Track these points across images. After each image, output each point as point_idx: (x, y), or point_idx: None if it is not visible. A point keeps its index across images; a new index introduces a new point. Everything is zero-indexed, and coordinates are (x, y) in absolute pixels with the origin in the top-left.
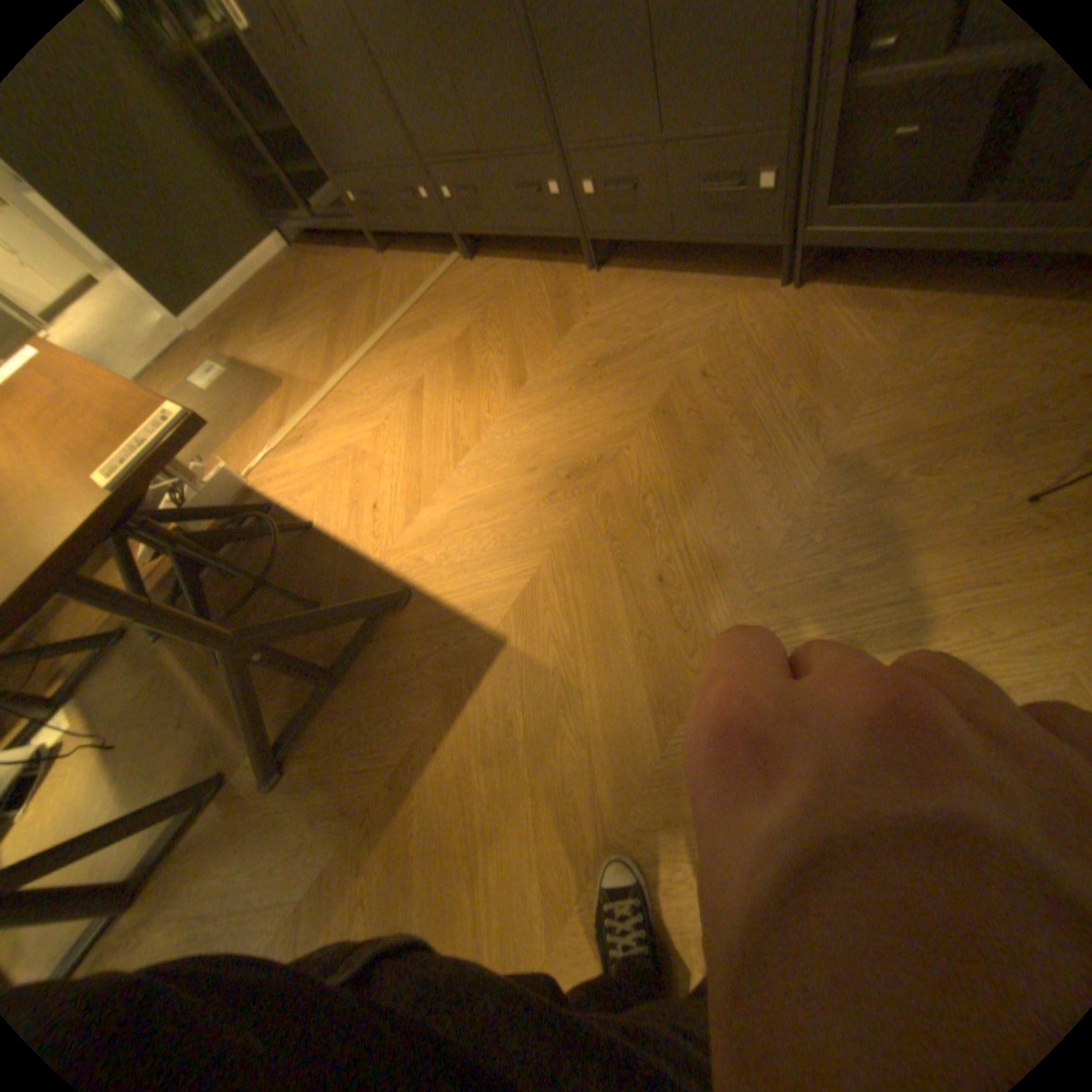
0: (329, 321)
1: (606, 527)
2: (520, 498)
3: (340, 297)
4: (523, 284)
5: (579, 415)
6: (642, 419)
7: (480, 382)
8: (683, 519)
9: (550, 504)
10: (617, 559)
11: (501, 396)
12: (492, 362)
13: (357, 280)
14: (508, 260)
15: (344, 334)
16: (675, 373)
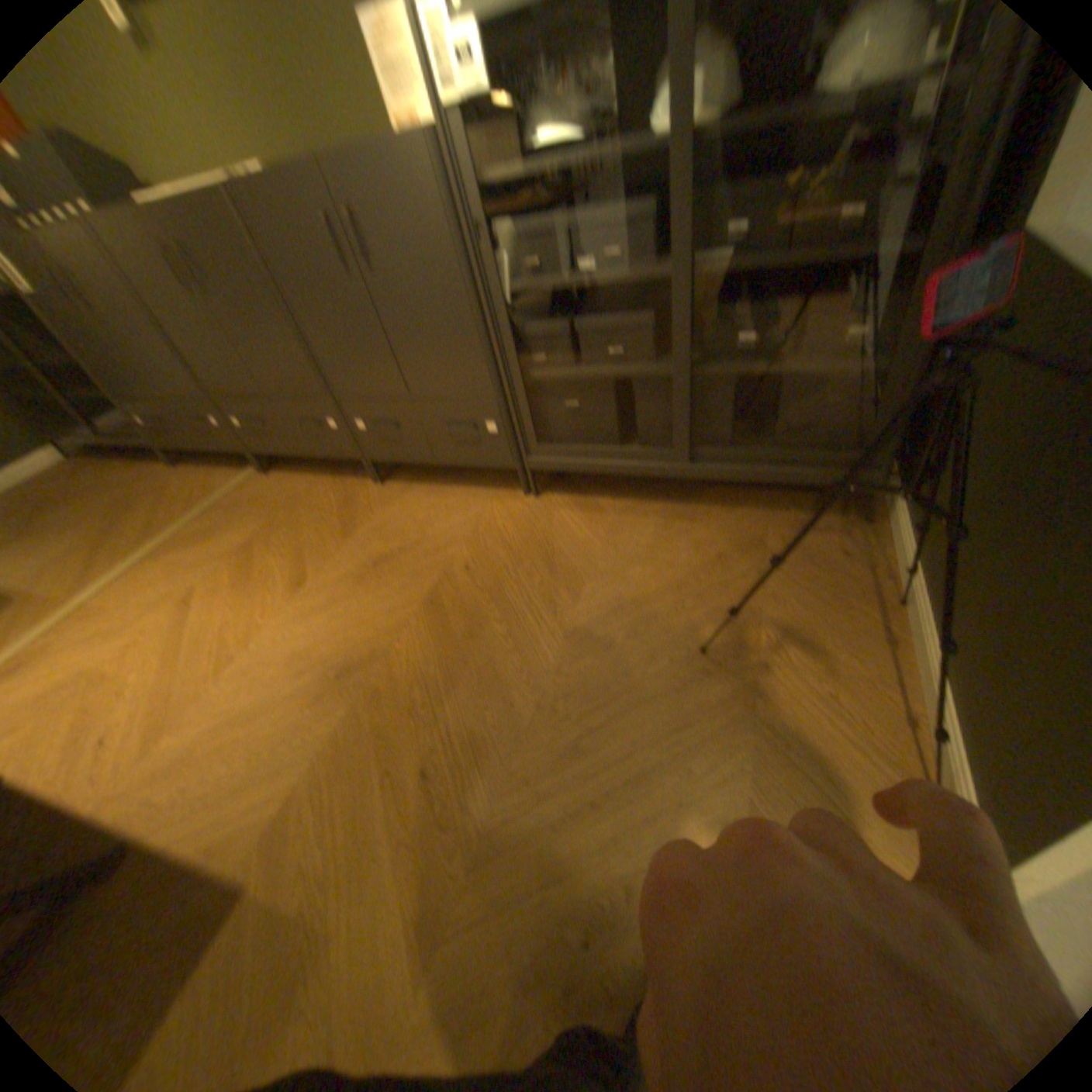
0: (97, 535)
1: (373, 727)
2: (285, 709)
3: (117, 512)
4: (314, 498)
5: (356, 614)
6: (414, 613)
7: (259, 589)
8: (447, 707)
9: (317, 710)
10: (382, 761)
11: (279, 602)
12: (275, 569)
13: (142, 494)
14: (304, 477)
15: (113, 548)
16: (443, 570)
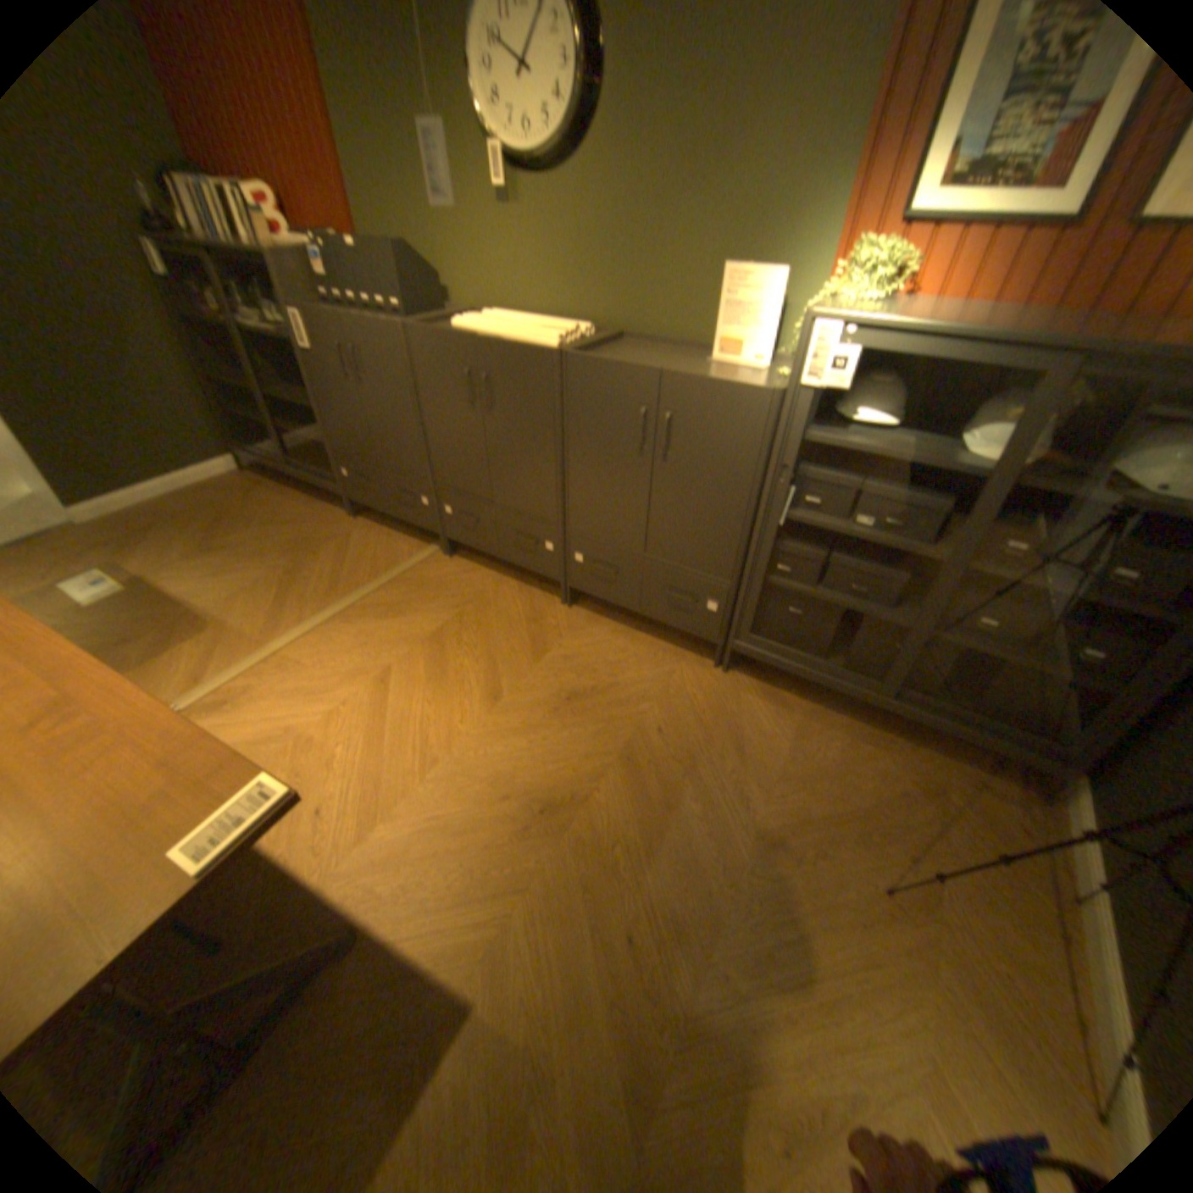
0: (281, 570)
1: (576, 875)
2: (490, 829)
3: (299, 549)
4: (500, 599)
5: (551, 746)
6: (608, 763)
7: (453, 688)
8: (646, 876)
9: (521, 840)
10: (587, 913)
11: (474, 708)
12: (467, 669)
13: (322, 536)
14: (487, 570)
15: (300, 591)
16: (634, 724)
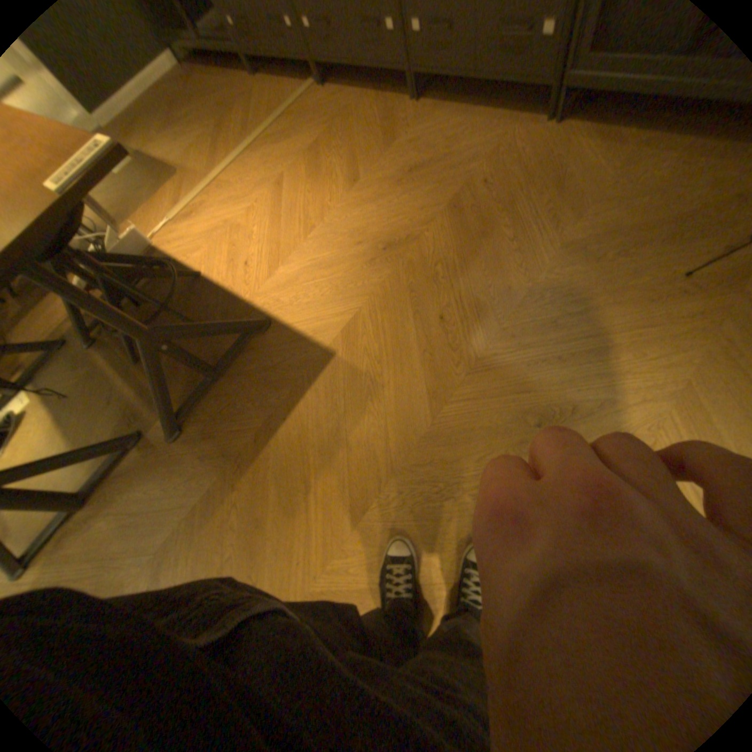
0: (211, 126)
1: (407, 283)
2: (349, 262)
3: (220, 109)
4: (360, 107)
5: (395, 206)
6: (439, 211)
7: (325, 179)
8: (460, 280)
9: (370, 266)
10: (414, 304)
11: (339, 190)
12: (334, 165)
13: (233, 95)
14: (350, 87)
15: (223, 137)
16: (465, 180)
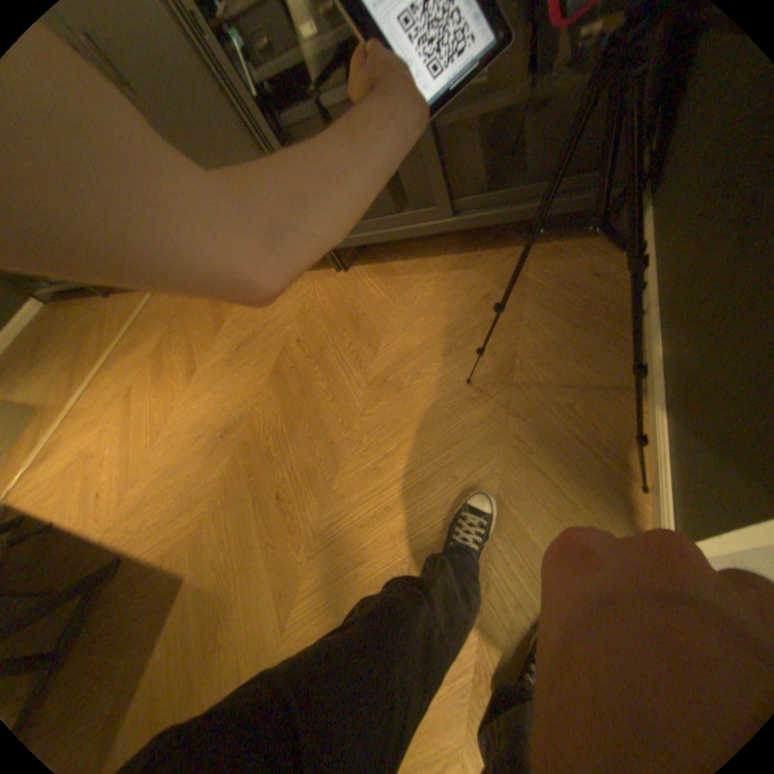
0: (71, 355)
1: (245, 468)
2: (192, 461)
3: (80, 336)
4: (194, 302)
5: (228, 388)
6: (265, 381)
7: (168, 379)
8: (290, 448)
9: (211, 460)
10: (252, 490)
11: (181, 386)
12: (176, 362)
13: (91, 320)
14: None
15: (81, 363)
16: (282, 344)
